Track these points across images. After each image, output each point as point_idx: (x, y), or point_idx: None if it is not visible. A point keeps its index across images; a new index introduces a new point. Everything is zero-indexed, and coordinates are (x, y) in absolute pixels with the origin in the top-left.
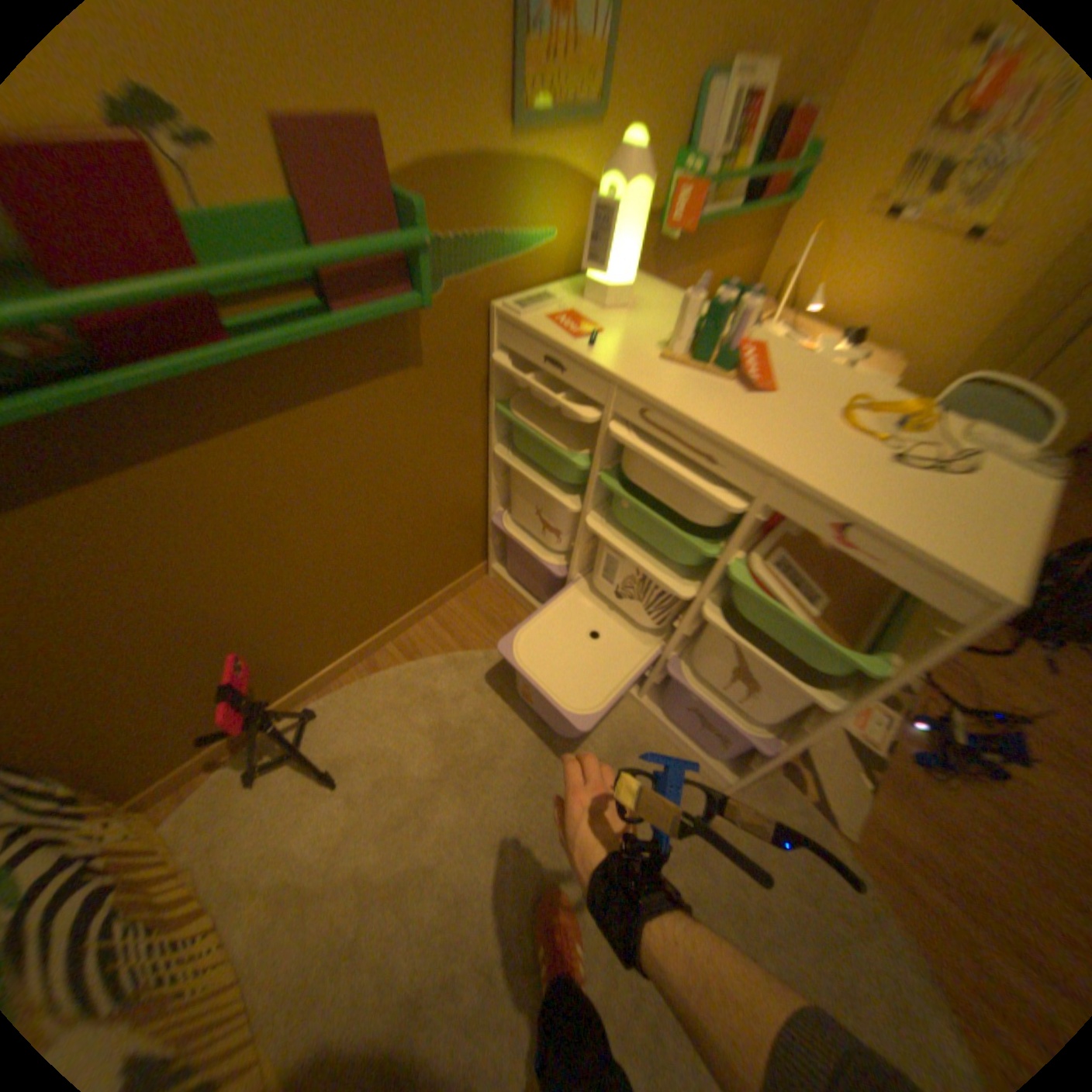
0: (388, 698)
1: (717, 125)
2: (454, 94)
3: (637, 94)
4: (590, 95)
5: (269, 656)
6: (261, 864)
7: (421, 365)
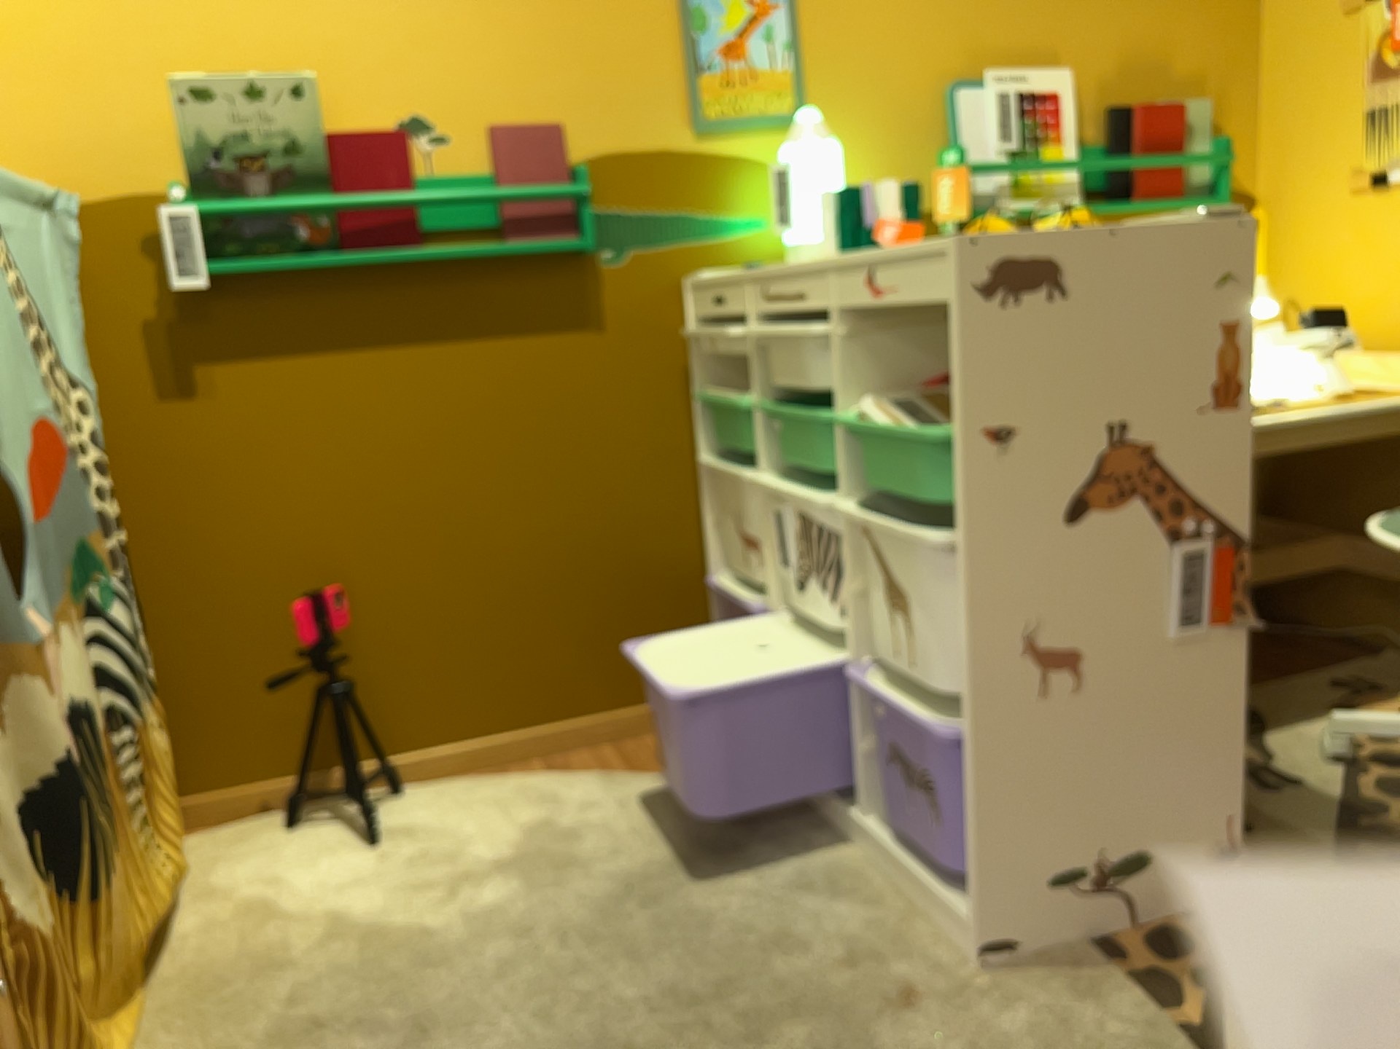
0: (493, 792)
1: (985, 124)
2: (632, 110)
3: (847, 105)
4: (779, 106)
5: (376, 660)
6: (248, 882)
7: (600, 326)
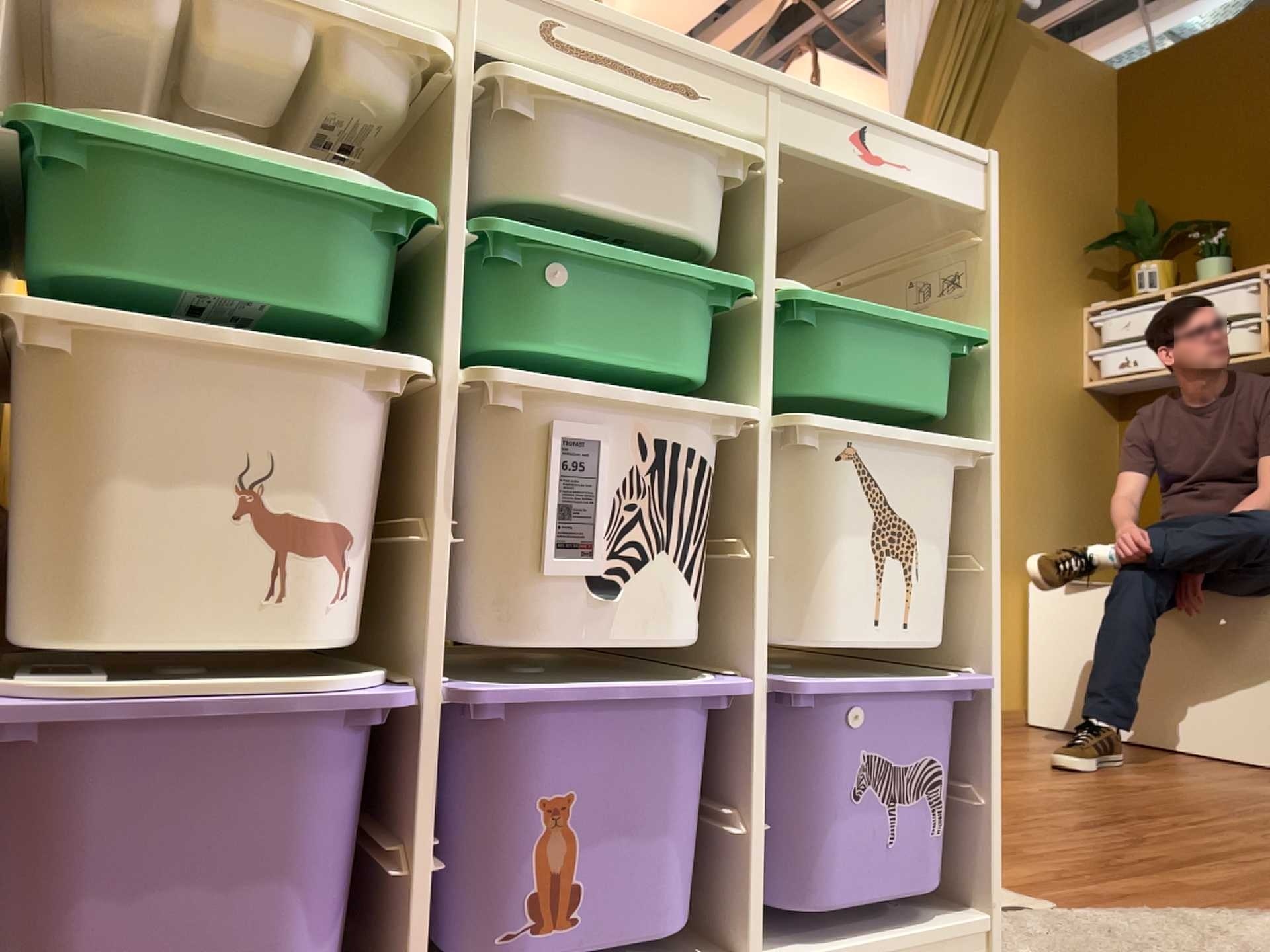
0: None
1: None
2: None
3: None
4: None
5: None
6: None
7: None
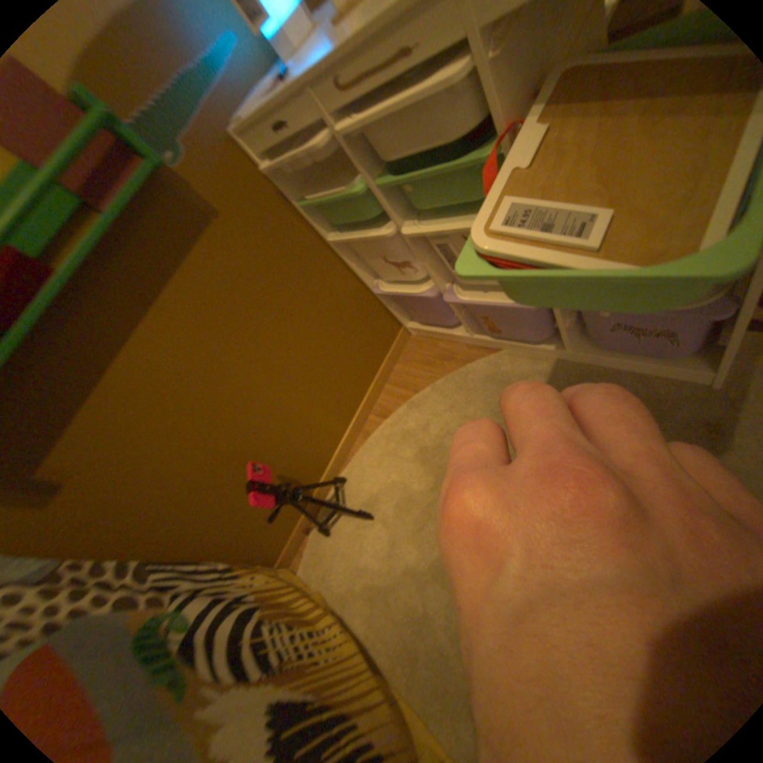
0: (381, 450)
1: None
2: None
3: None
4: None
5: (288, 458)
6: (351, 581)
7: (214, 215)
